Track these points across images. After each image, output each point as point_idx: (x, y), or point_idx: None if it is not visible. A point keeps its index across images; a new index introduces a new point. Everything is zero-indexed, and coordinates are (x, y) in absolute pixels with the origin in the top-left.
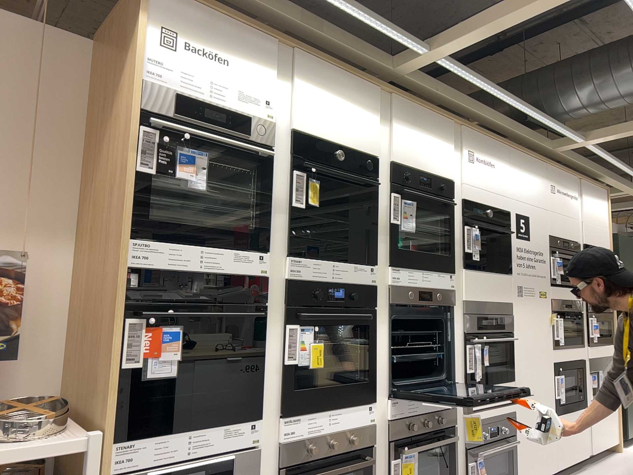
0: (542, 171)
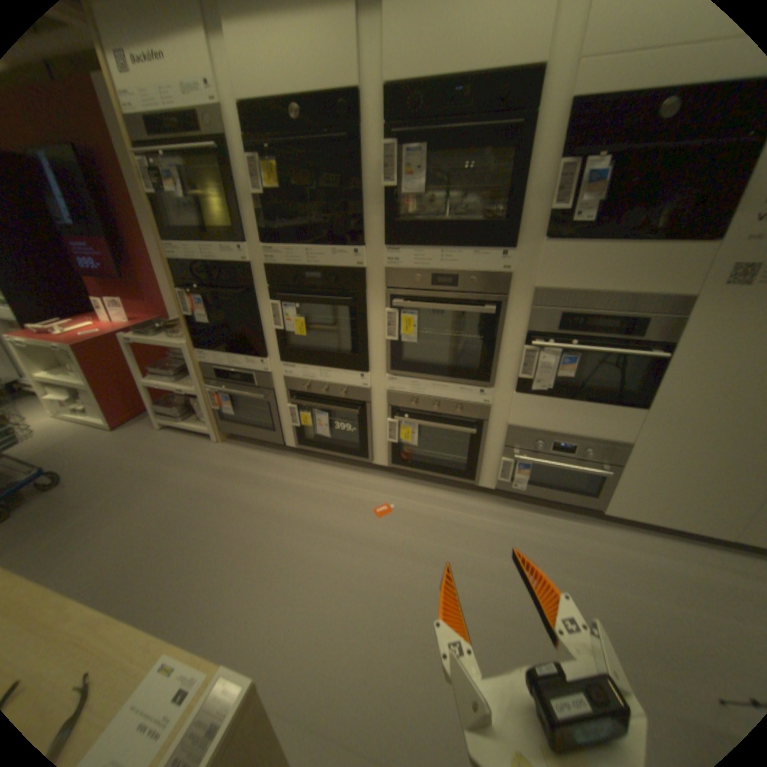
0: None
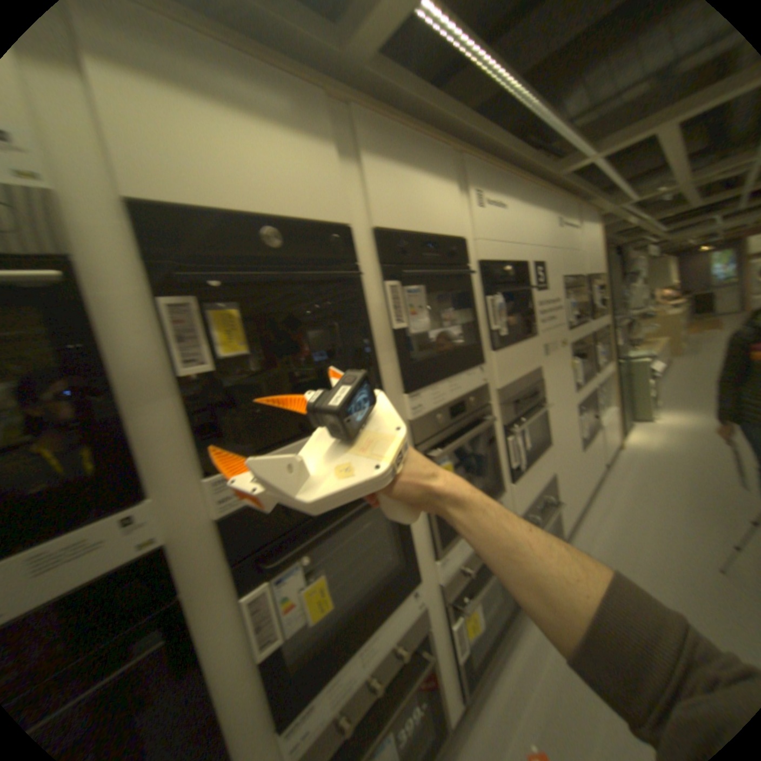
0: (559, 201)
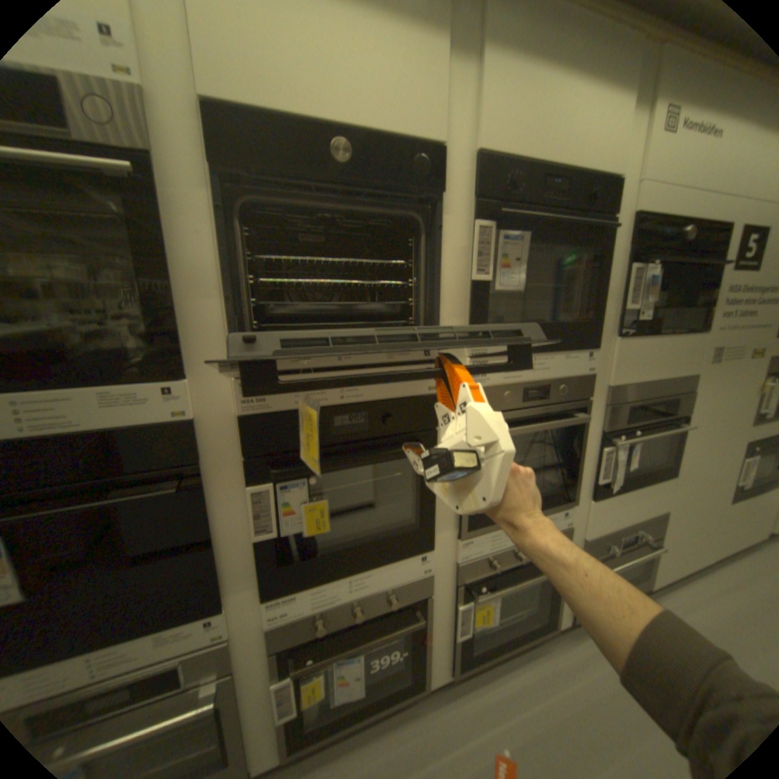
0: None
